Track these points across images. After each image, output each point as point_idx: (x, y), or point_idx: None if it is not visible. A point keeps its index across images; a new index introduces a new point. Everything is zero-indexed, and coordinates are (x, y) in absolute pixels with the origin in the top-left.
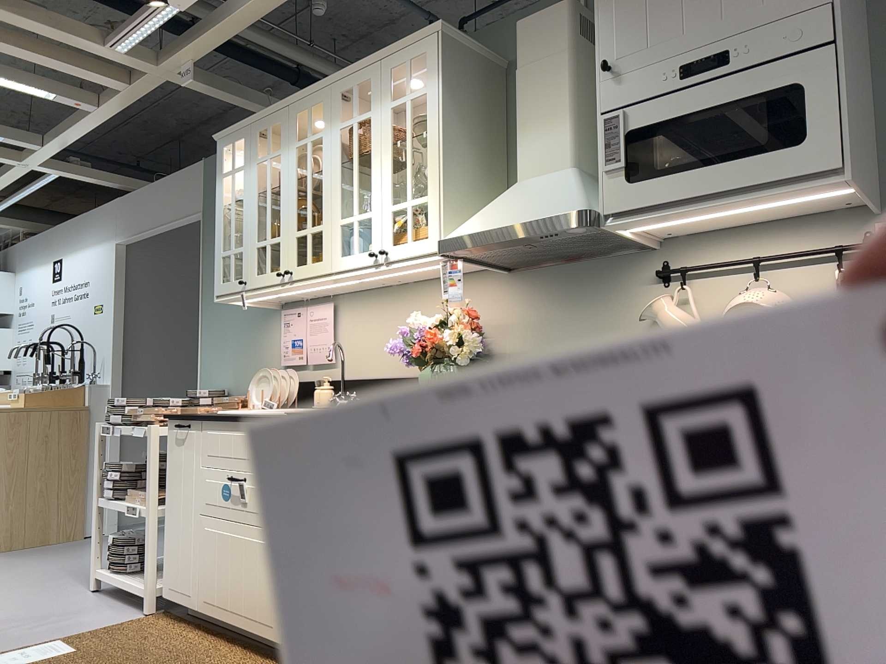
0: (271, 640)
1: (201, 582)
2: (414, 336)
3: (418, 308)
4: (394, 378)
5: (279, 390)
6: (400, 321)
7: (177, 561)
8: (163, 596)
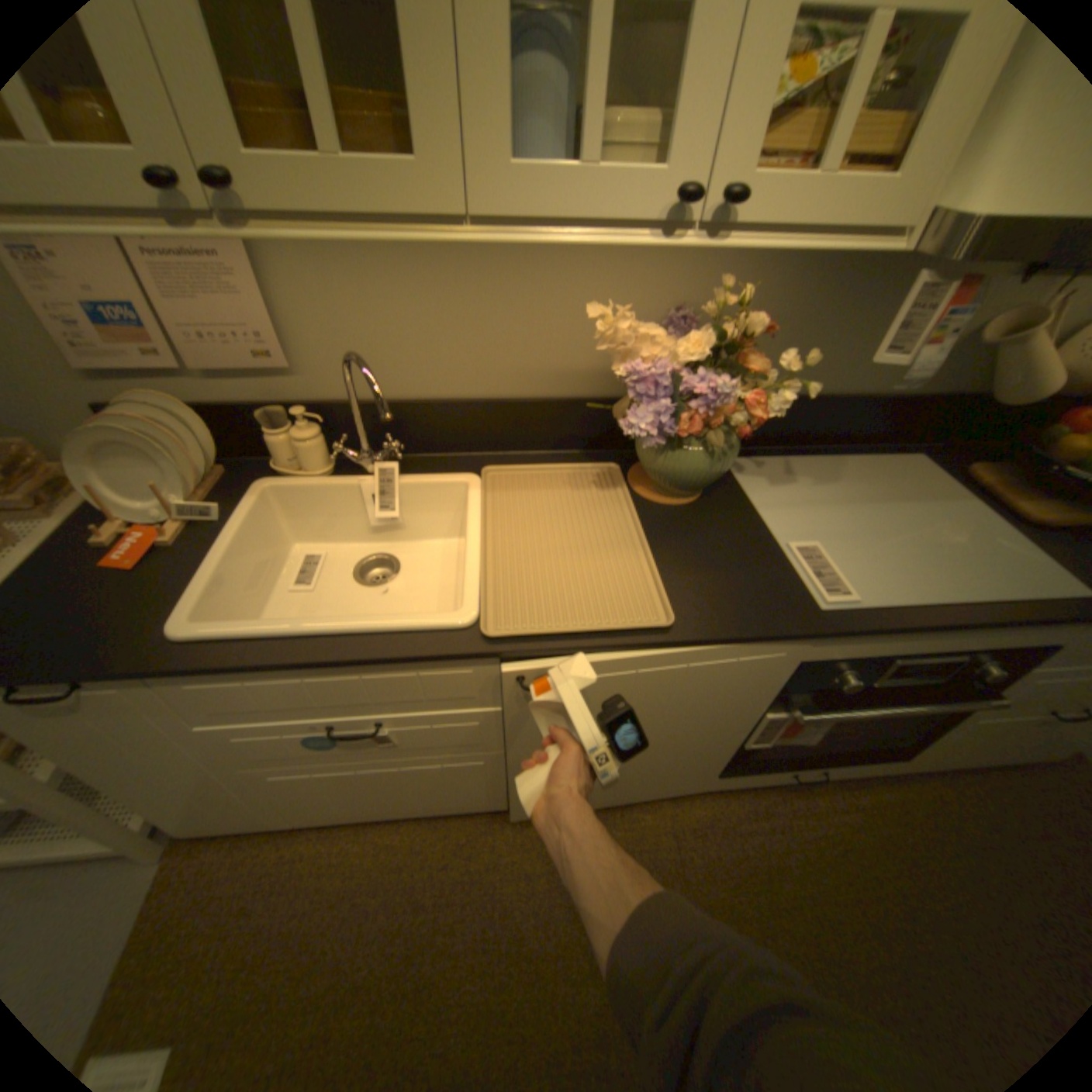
0: (484, 811)
1: (291, 812)
2: (651, 378)
3: (537, 257)
4: (477, 400)
5: (187, 464)
6: (486, 284)
7: (196, 813)
8: (178, 837)
